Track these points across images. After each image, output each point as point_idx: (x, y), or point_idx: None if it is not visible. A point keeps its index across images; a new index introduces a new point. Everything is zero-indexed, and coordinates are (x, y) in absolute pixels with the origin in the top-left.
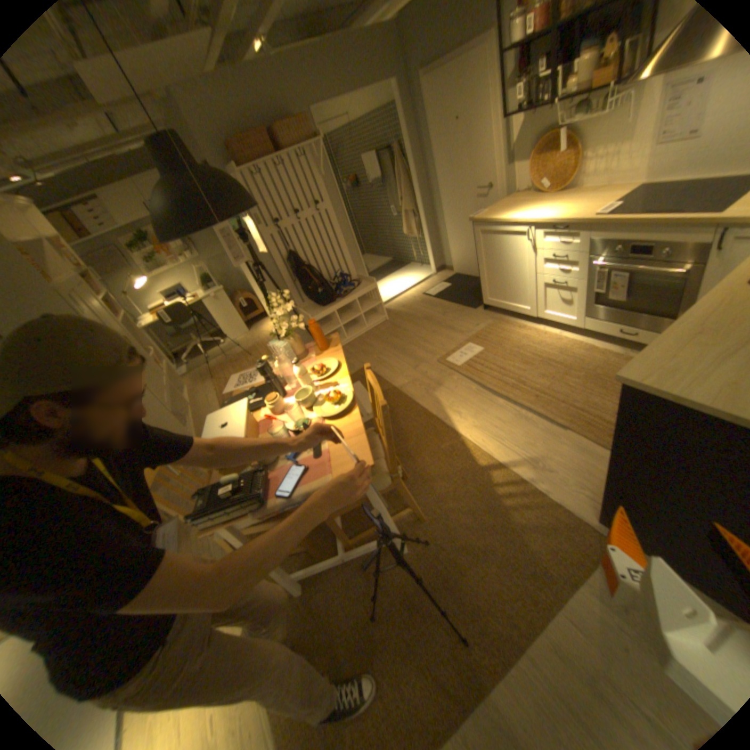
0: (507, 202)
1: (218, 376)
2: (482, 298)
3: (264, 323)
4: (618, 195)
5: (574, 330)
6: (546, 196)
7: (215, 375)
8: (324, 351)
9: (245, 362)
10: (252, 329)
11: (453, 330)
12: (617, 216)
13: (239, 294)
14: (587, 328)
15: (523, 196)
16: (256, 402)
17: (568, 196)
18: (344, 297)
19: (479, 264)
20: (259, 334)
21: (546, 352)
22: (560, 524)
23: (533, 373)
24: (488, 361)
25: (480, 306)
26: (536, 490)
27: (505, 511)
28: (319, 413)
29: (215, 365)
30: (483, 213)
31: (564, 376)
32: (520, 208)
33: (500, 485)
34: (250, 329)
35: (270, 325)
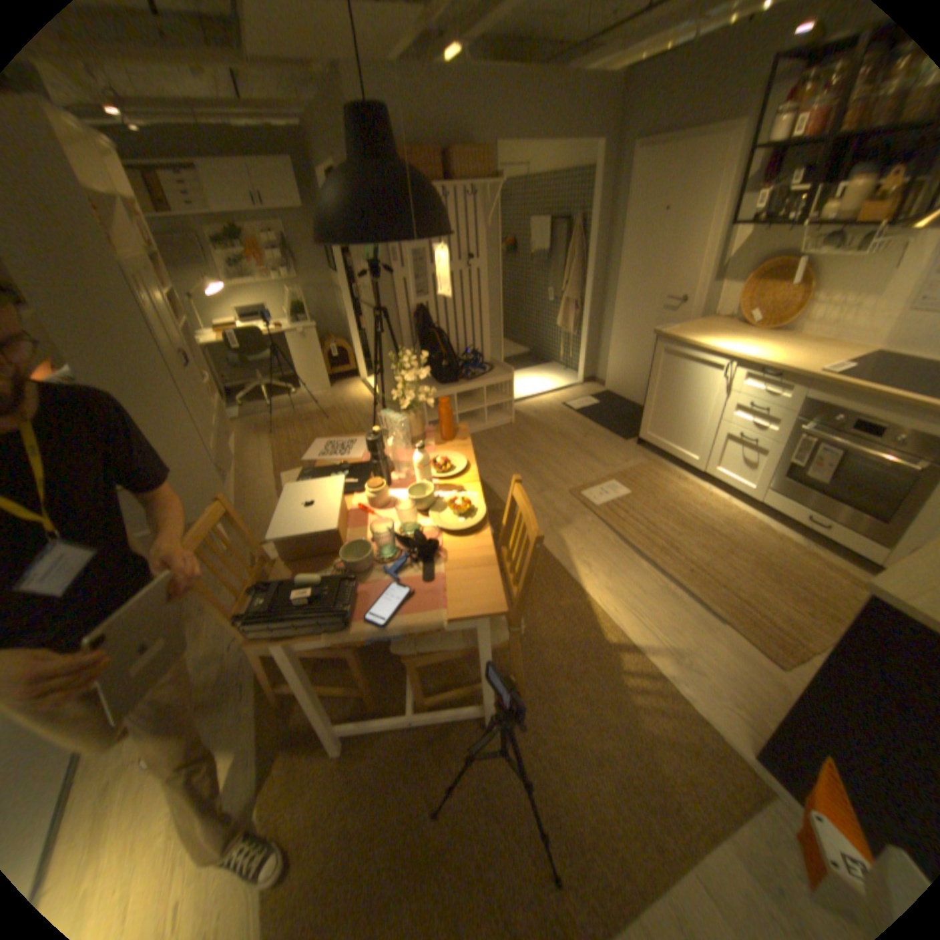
0: (704, 324)
1: (279, 433)
2: (636, 429)
3: (353, 383)
4: (849, 355)
5: (748, 500)
6: (755, 331)
7: (276, 431)
8: (448, 441)
9: (318, 425)
10: (335, 386)
11: (594, 459)
12: (850, 379)
13: (332, 339)
14: (767, 503)
15: (725, 323)
16: (351, 483)
17: (784, 339)
18: (470, 380)
19: (649, 388)
20: (343, 395)
21: (710, 518)
22: (704, 748)
23: (690, 540)
24: (635, 510)
25: (632, 439)
26: (677, 694)
27: (634, 712)
28: (435, 521)
29: (277, 417)
30: (673, 328)
31: (729, 555)
32: (722, 336)
33: (631, 674)
34: (332, 385)
35: (359, 387)
